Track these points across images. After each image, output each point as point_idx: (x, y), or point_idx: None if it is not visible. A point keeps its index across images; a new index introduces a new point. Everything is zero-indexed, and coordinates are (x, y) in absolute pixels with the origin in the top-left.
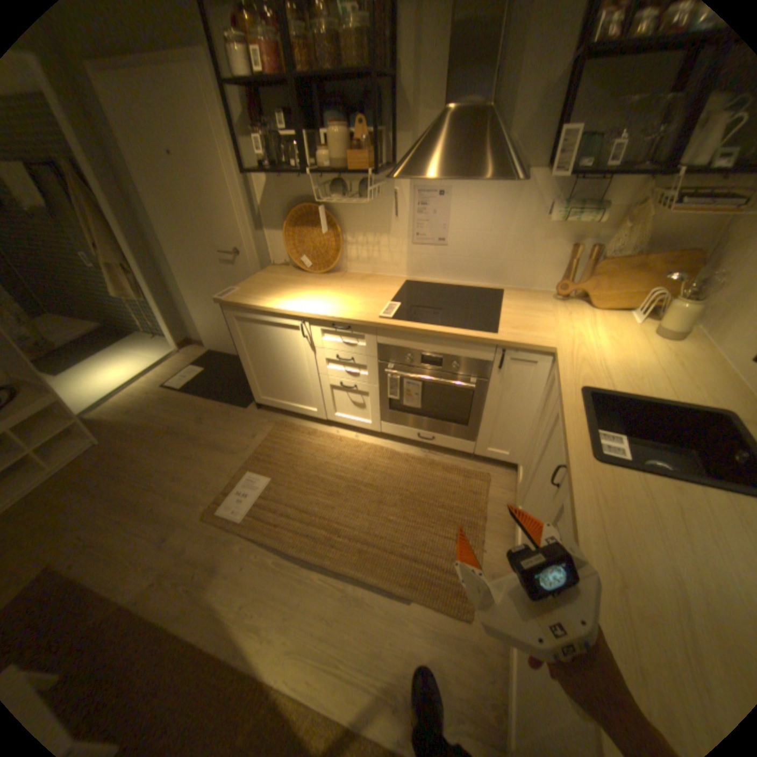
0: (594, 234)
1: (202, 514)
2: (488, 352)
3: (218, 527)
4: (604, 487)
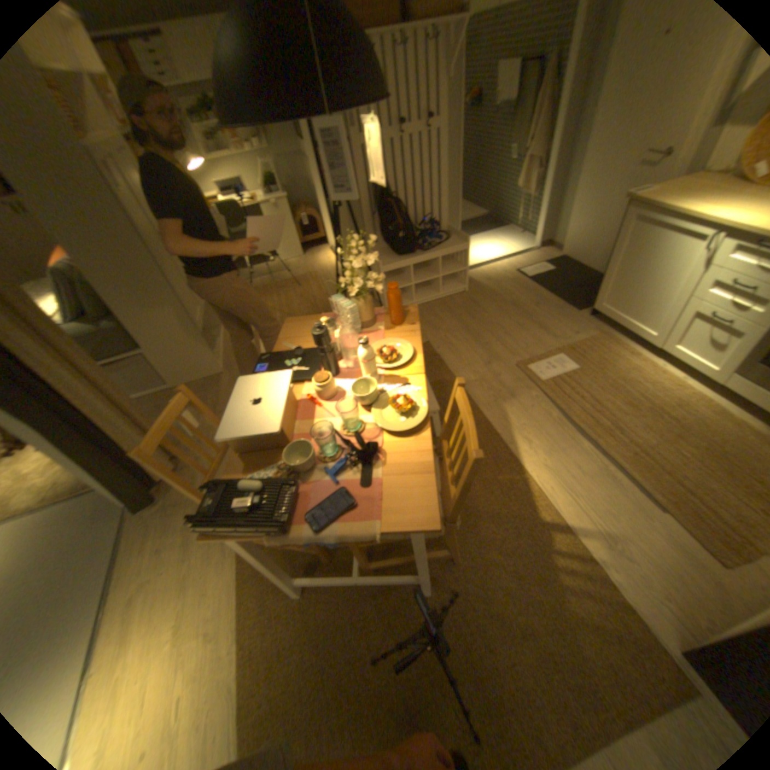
0: None
1: (518, 362)
2: None
3: (526, 376)
4: None
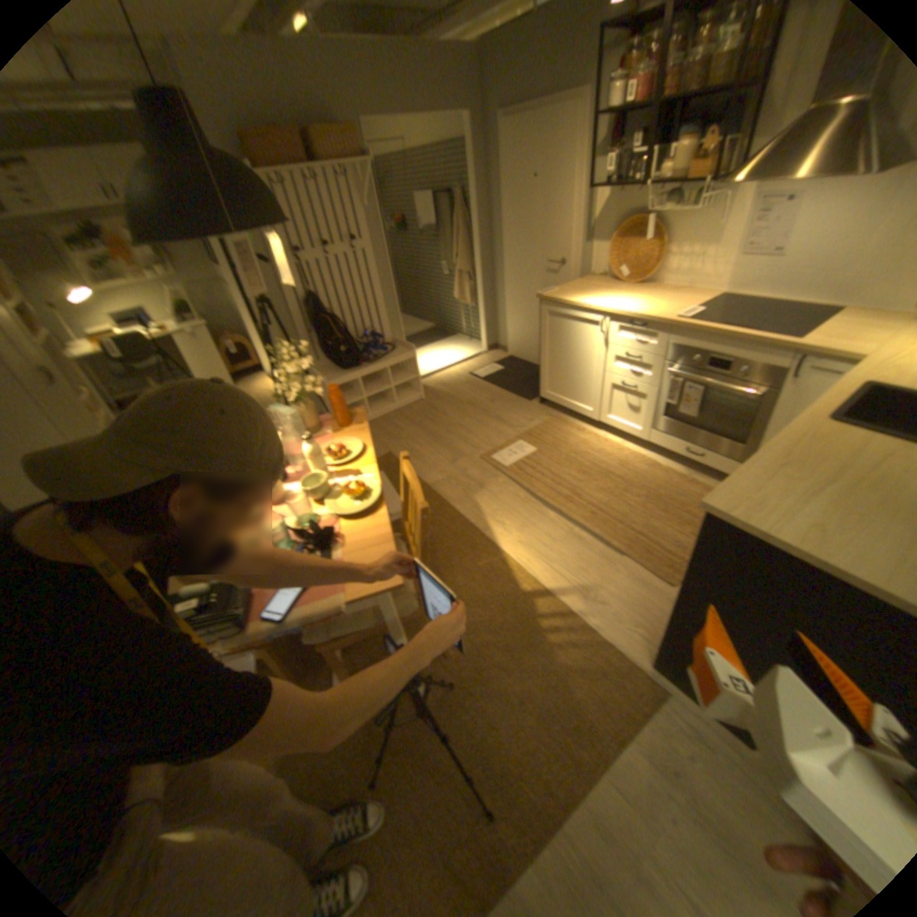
0: None
1: (482, 455)
2: (784, 358)
3: (491, 466)
4: (821, 431)
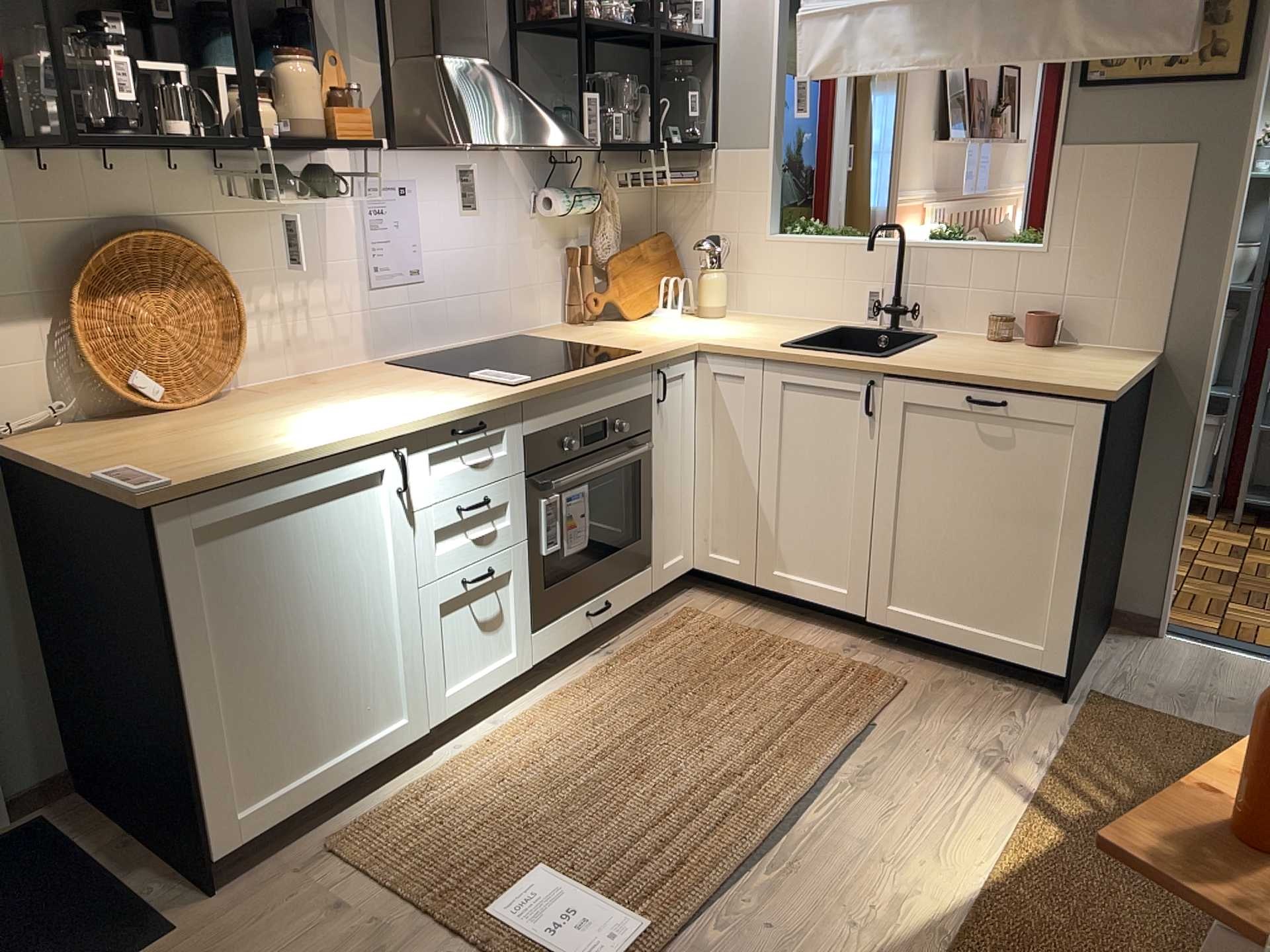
0: (575, 234)
1: None
2: (647, 381)
3: None
4: (914, 361)
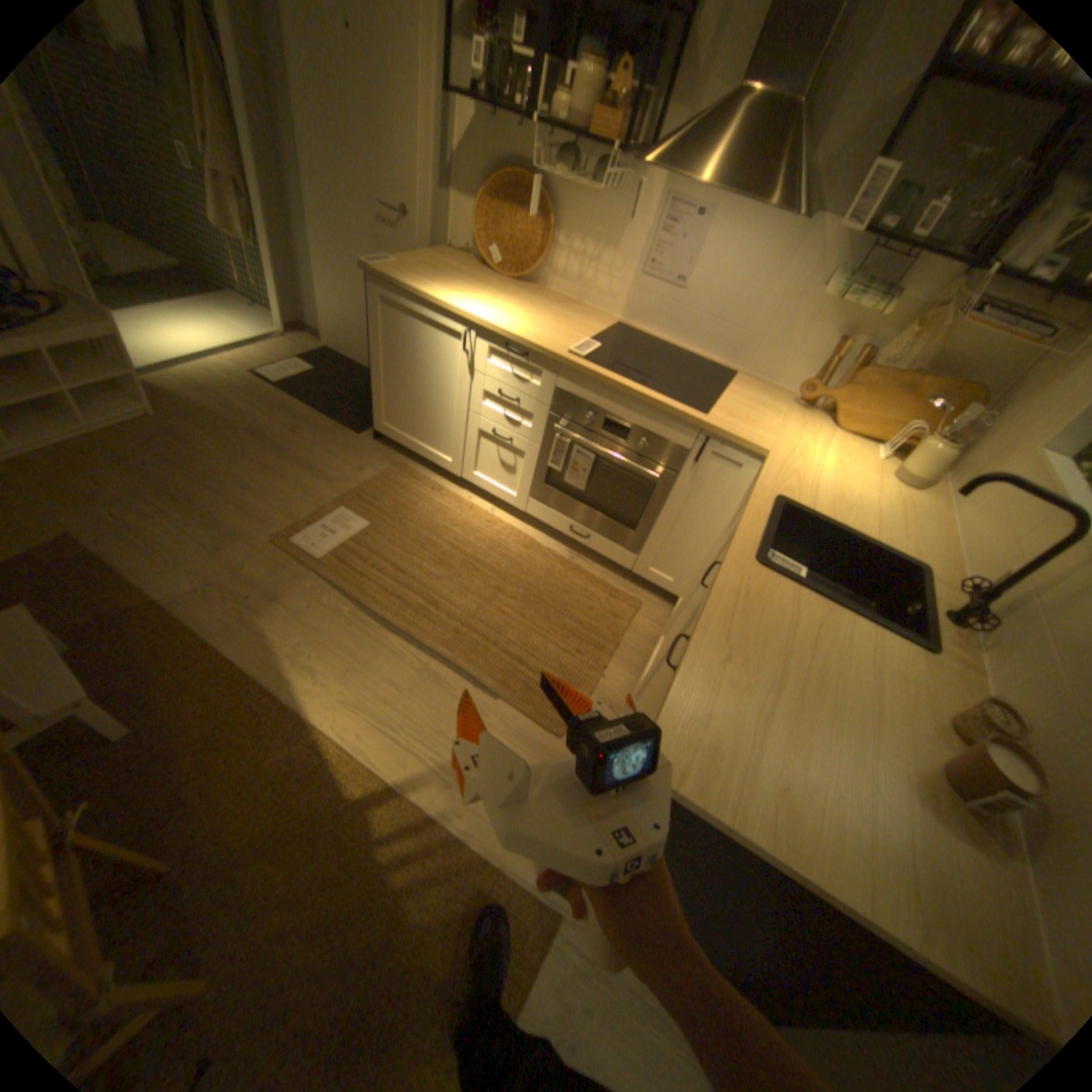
0: (872, 332)
1: (273, 536)
2: (688, 437)
3: (290, 557)
4: (753, 586)
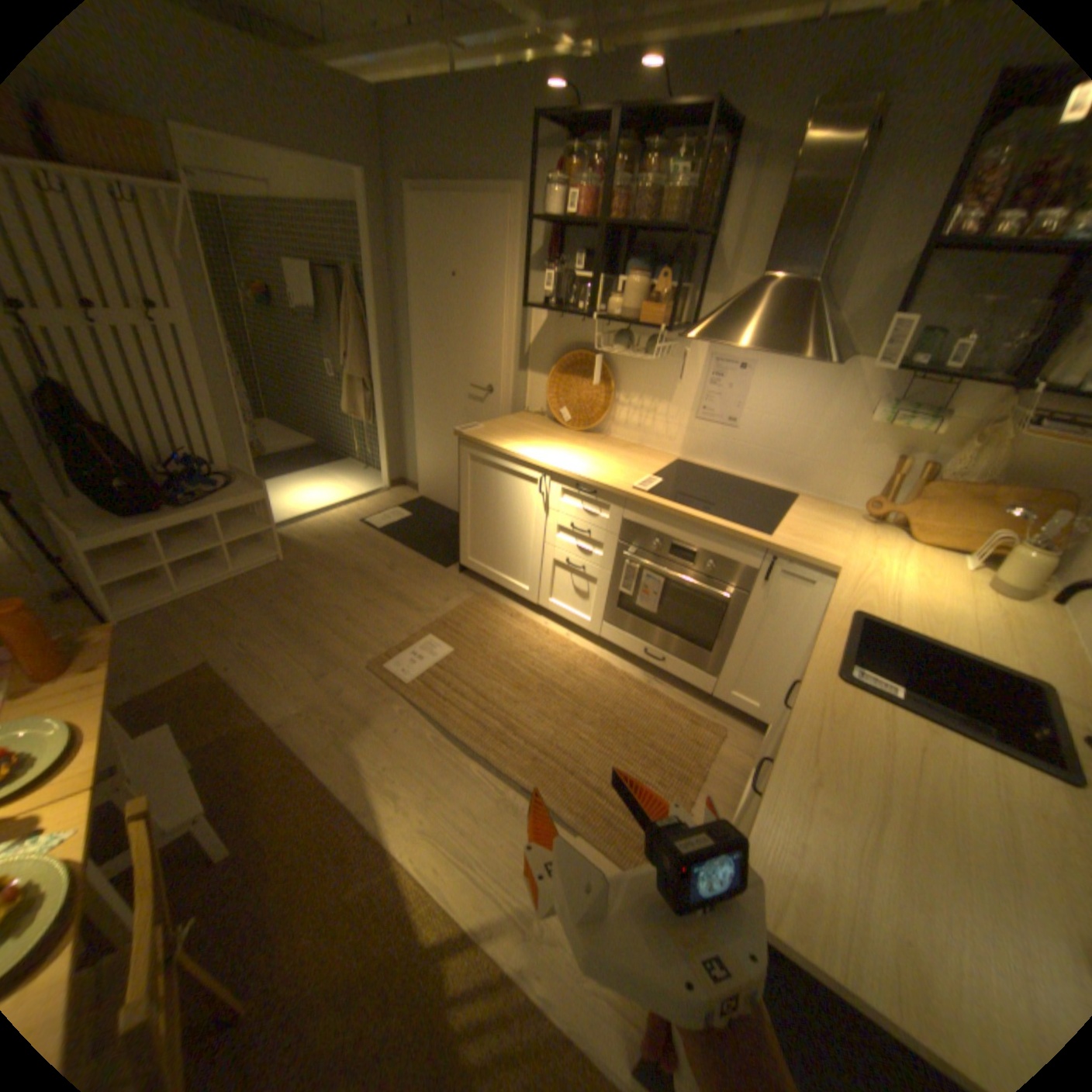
0: (930, 449)
1: (369, 662)
2: (754, 557)
3: (382, 682)
4: (838, 704)
